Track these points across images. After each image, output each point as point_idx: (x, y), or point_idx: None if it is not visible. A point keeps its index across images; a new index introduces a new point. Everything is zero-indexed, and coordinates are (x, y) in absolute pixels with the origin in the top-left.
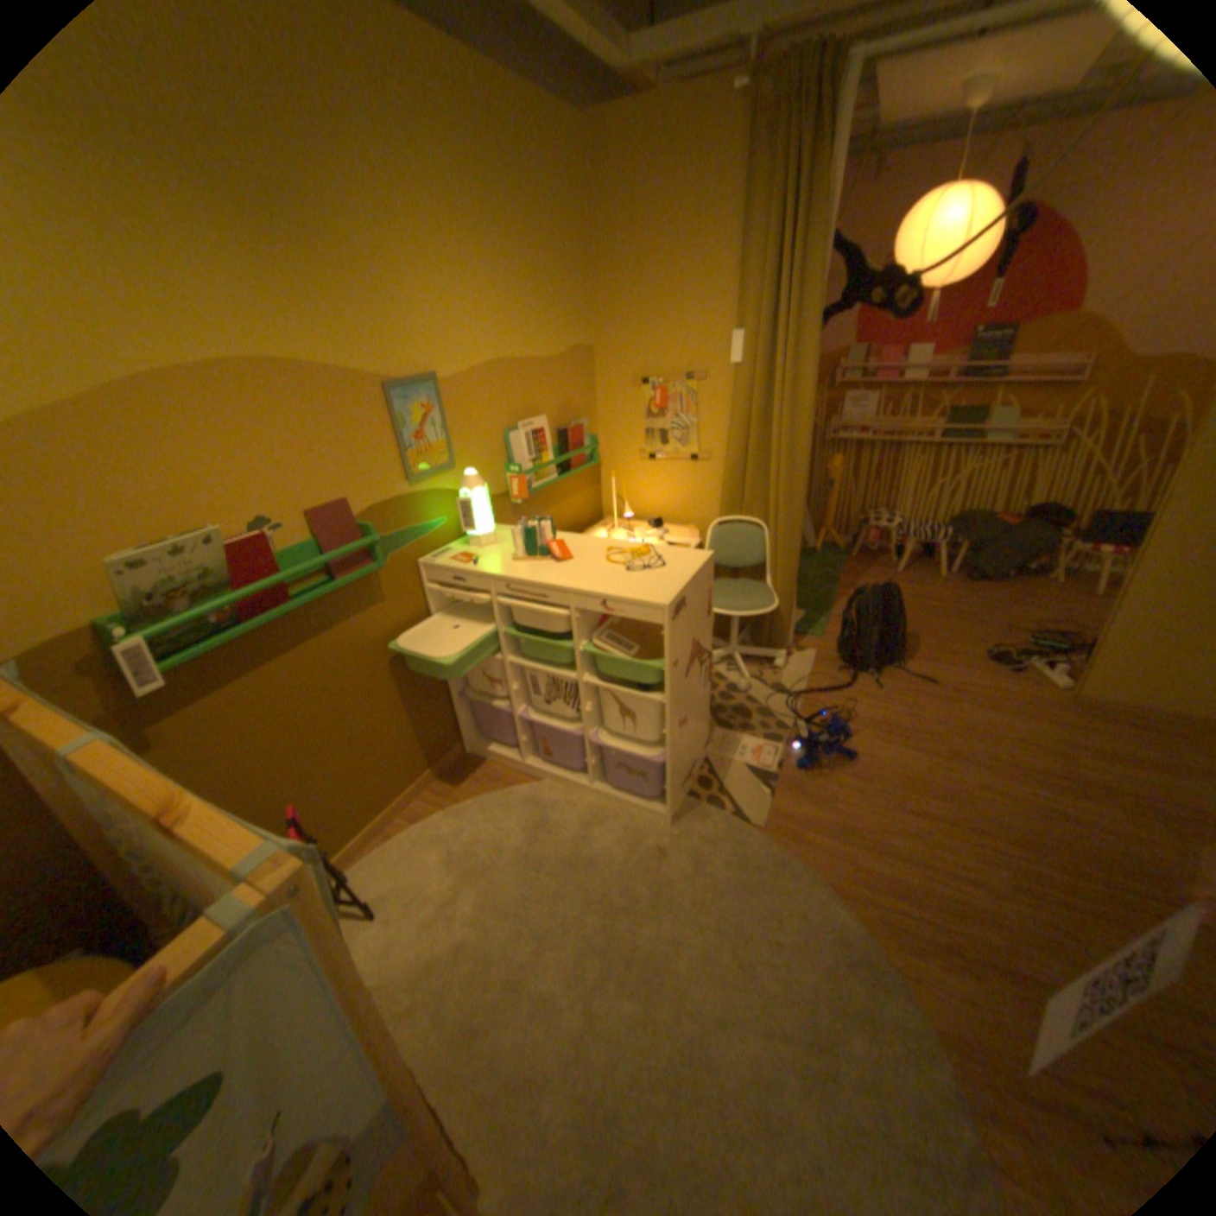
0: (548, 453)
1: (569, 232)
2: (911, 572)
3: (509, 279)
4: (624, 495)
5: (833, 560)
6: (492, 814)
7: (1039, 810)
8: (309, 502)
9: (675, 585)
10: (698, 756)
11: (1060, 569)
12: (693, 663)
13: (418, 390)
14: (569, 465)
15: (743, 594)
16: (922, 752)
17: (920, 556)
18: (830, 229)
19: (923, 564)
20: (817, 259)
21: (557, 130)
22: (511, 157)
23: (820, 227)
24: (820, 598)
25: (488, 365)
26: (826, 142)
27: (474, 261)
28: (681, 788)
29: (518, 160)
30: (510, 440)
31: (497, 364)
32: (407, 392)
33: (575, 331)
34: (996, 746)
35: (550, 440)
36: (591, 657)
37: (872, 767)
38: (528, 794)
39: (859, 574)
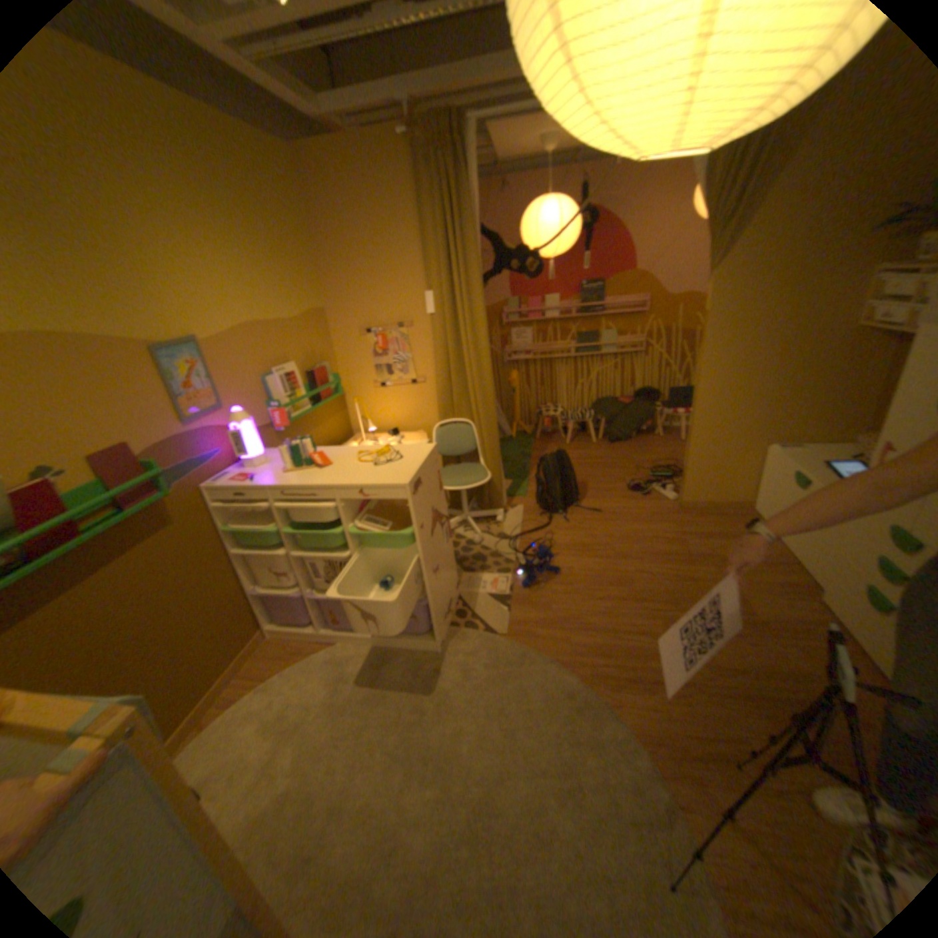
0: (302, 389)
1: (293, 228)
2: (575, 443)
3: (250, 262)
4: (367, 414)
5: (525, 443)
6: (297, 681)
7: (671, 577)
8: (91, 448)
9: (412, 470)
10: (453, 595)
11: (659, 427)
12: (436, 525)
13: (183, 349)
14: (320, 398)
15: (465, 473)
16: (599, 558)
17: (578, 432)
18: (476, 224)
19: (581, 437)
20: (472, 243)
21: (272, 157)
22: (238, 175)
23: (470, 223)
24: (520, 469)
25: (242, 327)
26: (463, 170)
27: (218, 250)
28: (444, 621)
29: (244, 177)
30: (268, 382)
31: (249, 325)
32: (173, 351)
33: (310, 298)
34: (641, 544)
35: (302, 380)
36: (359, 535)
37: (571, 575)
38: (325, 657)
39: (543, 449)
